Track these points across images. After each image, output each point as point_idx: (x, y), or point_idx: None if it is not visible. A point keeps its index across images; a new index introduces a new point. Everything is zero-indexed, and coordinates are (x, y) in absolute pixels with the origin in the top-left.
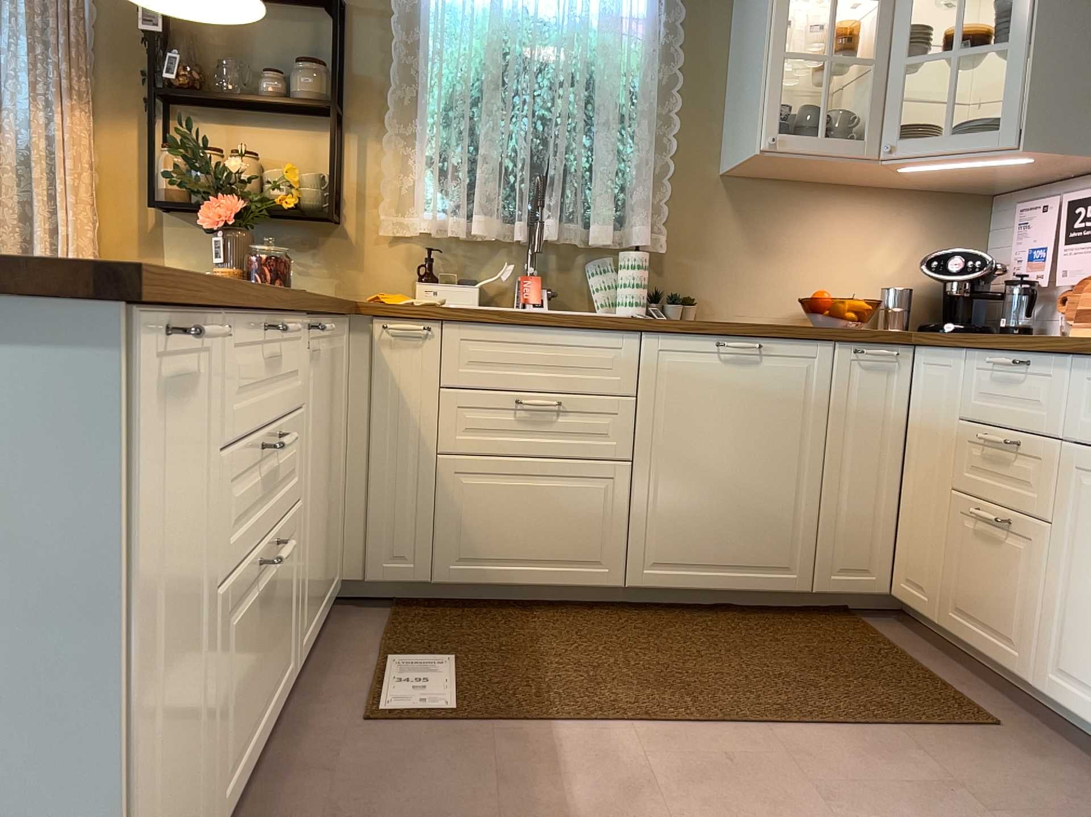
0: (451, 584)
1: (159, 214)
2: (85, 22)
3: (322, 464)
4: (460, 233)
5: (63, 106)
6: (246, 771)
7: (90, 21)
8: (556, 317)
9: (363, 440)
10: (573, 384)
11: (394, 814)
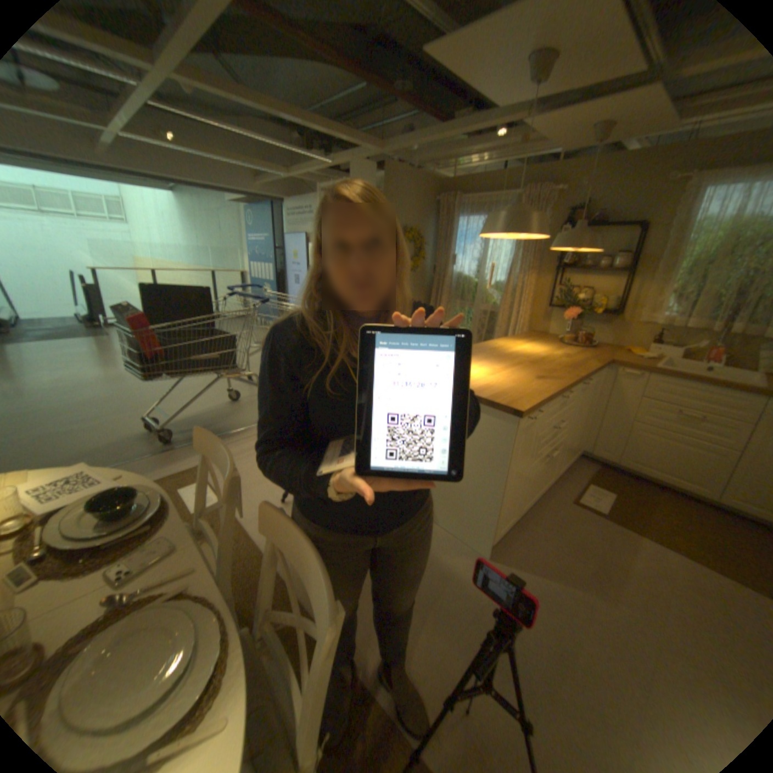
0: (628, 468)
1: (550, 306)
2: (539, 240)
3: (582, 419)
4: (680, 325)
5: (526, 272)
6: (534, 503)
7: (541, 241)
8: (713, 382)
9: (604, 407)
10: (715, 411)
11: (573, 535)
